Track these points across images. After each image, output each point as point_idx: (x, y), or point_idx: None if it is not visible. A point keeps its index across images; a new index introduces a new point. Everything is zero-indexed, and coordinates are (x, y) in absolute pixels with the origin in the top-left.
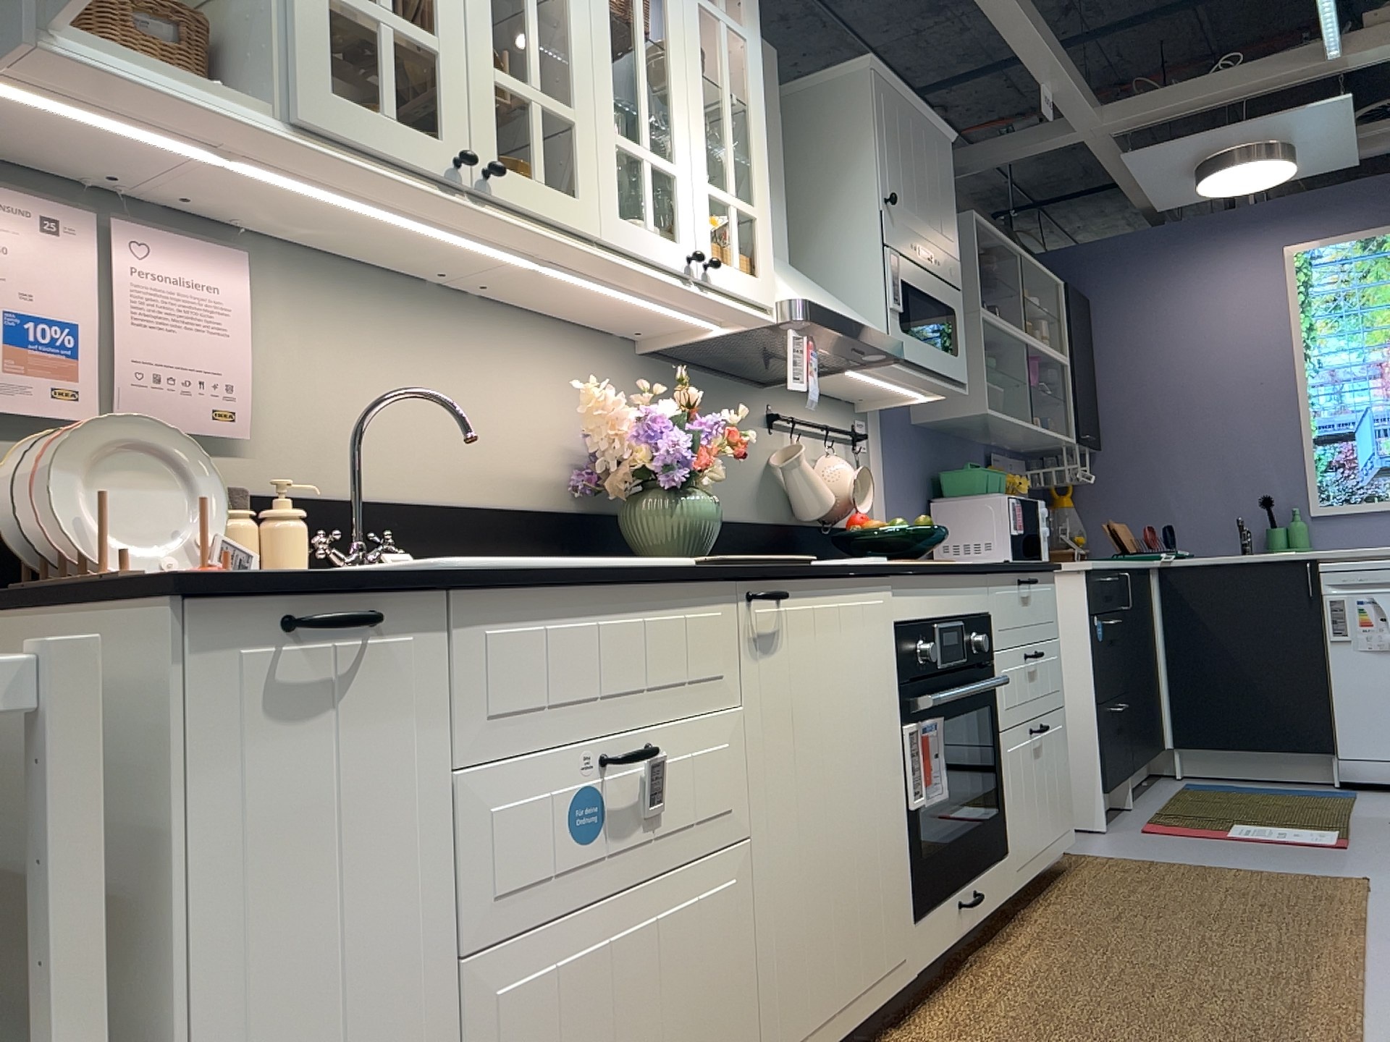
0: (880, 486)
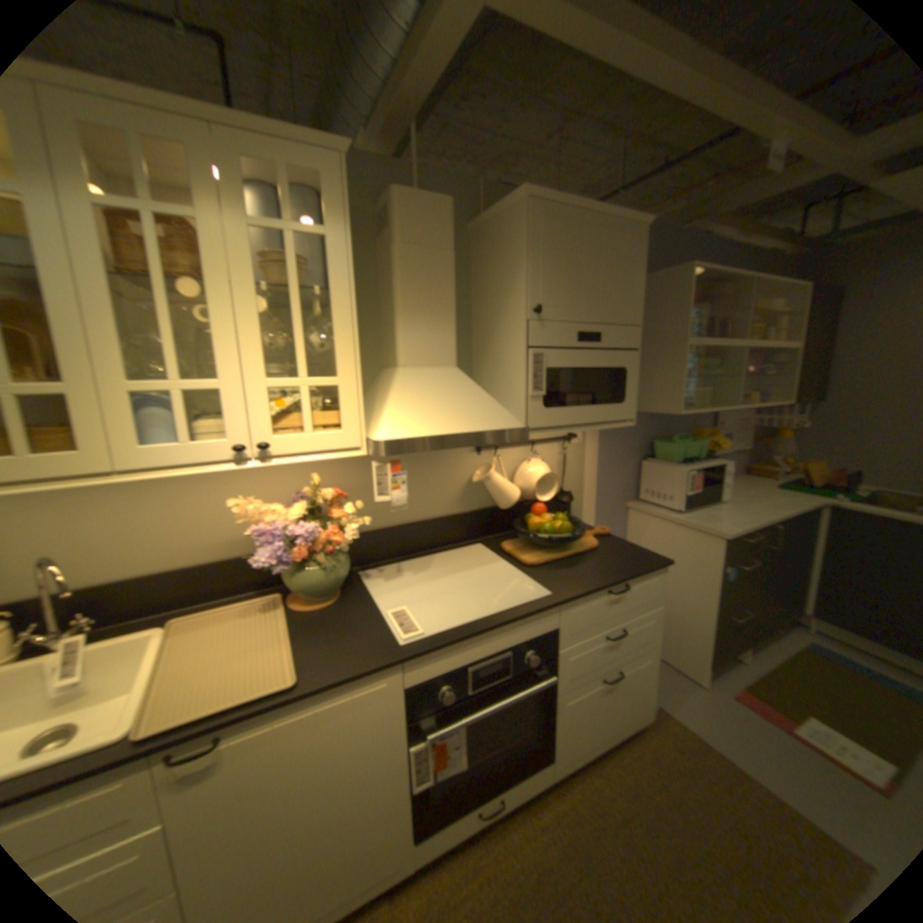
0: (587, 461)
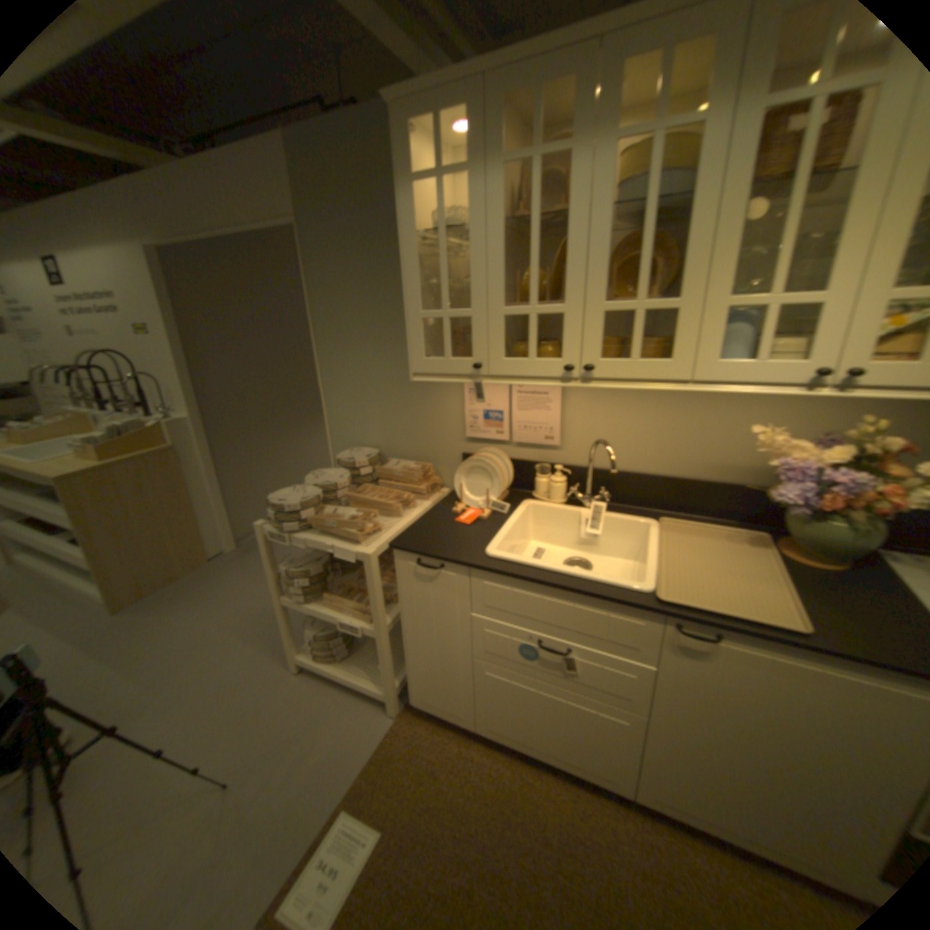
0: None
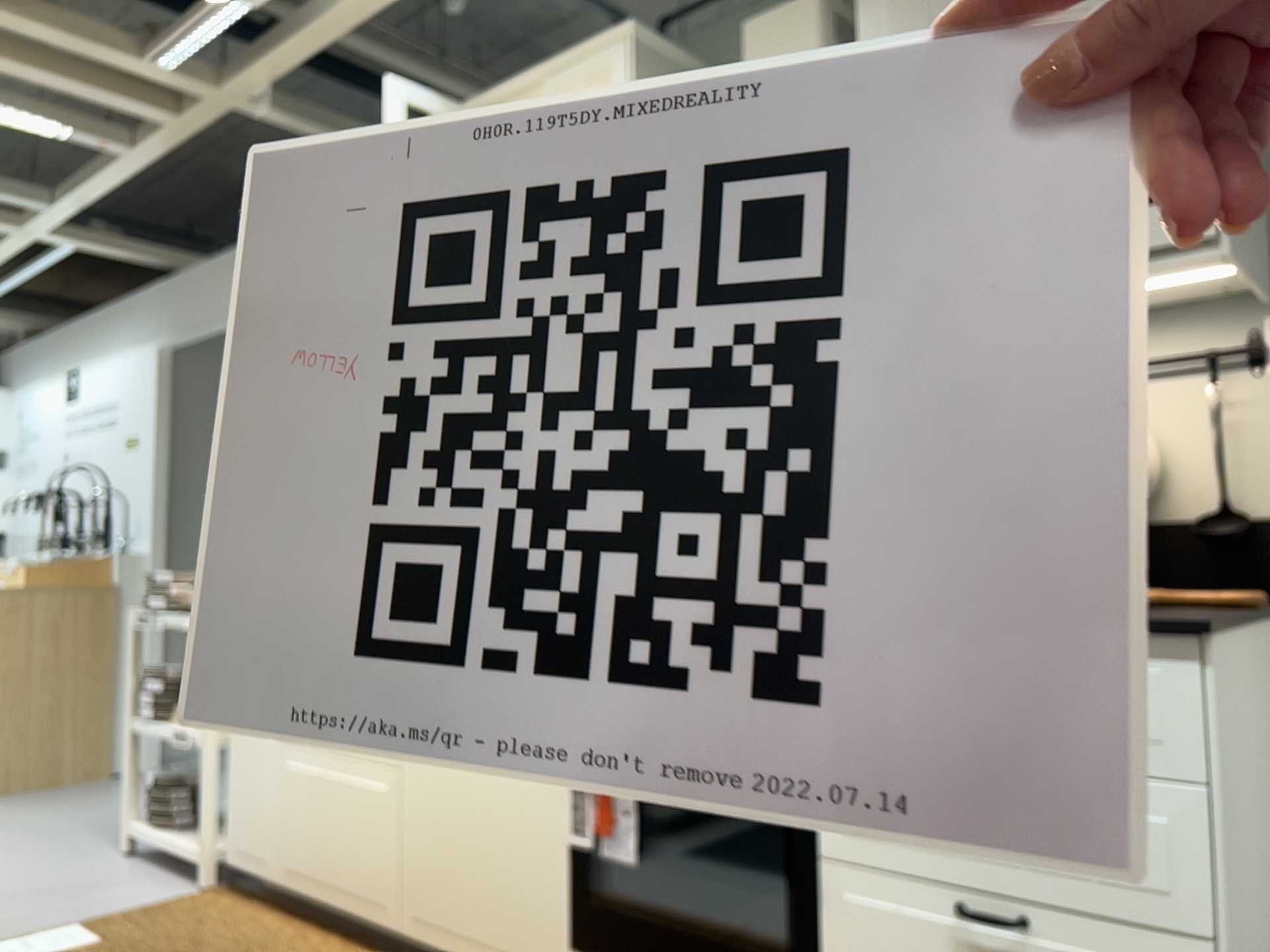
0: None
